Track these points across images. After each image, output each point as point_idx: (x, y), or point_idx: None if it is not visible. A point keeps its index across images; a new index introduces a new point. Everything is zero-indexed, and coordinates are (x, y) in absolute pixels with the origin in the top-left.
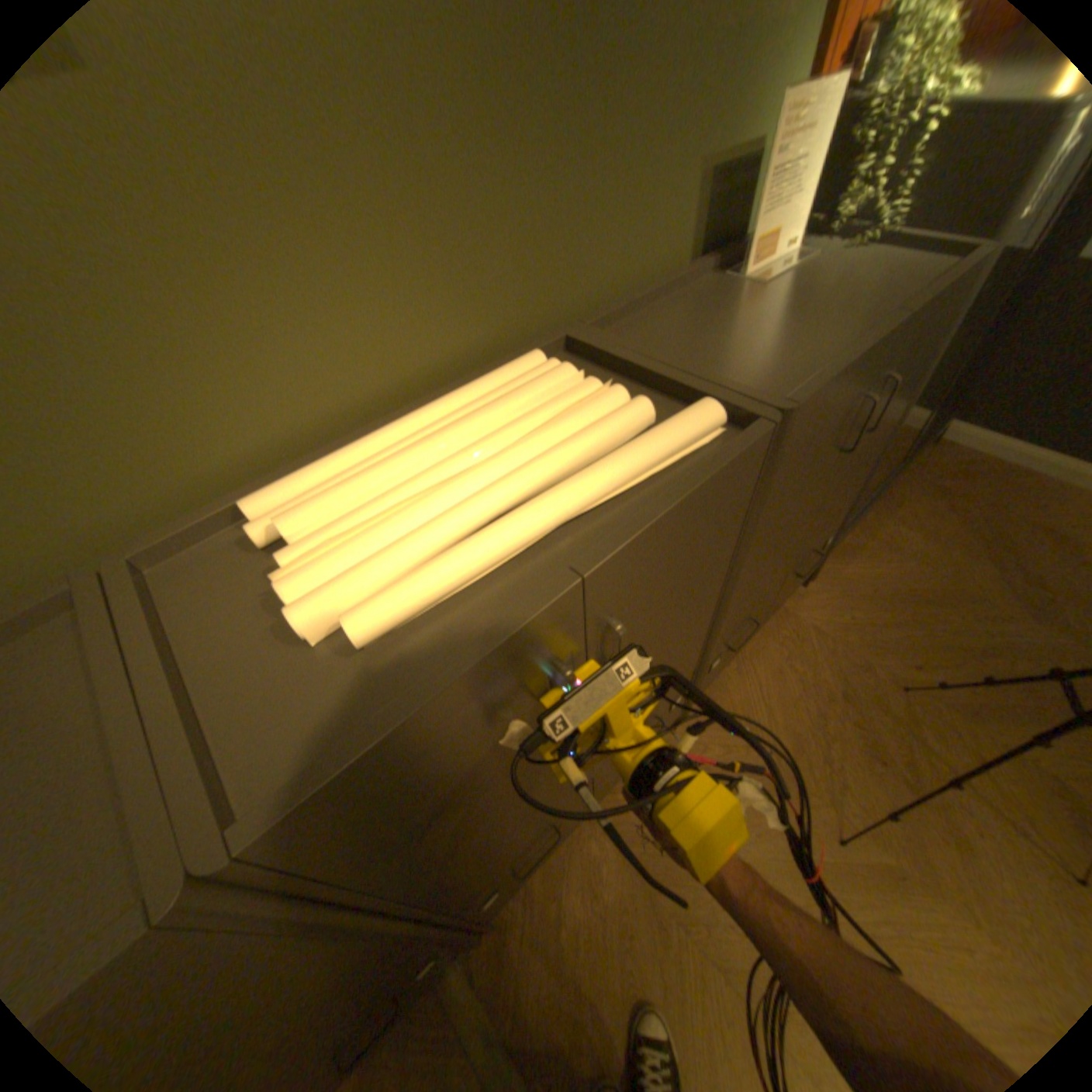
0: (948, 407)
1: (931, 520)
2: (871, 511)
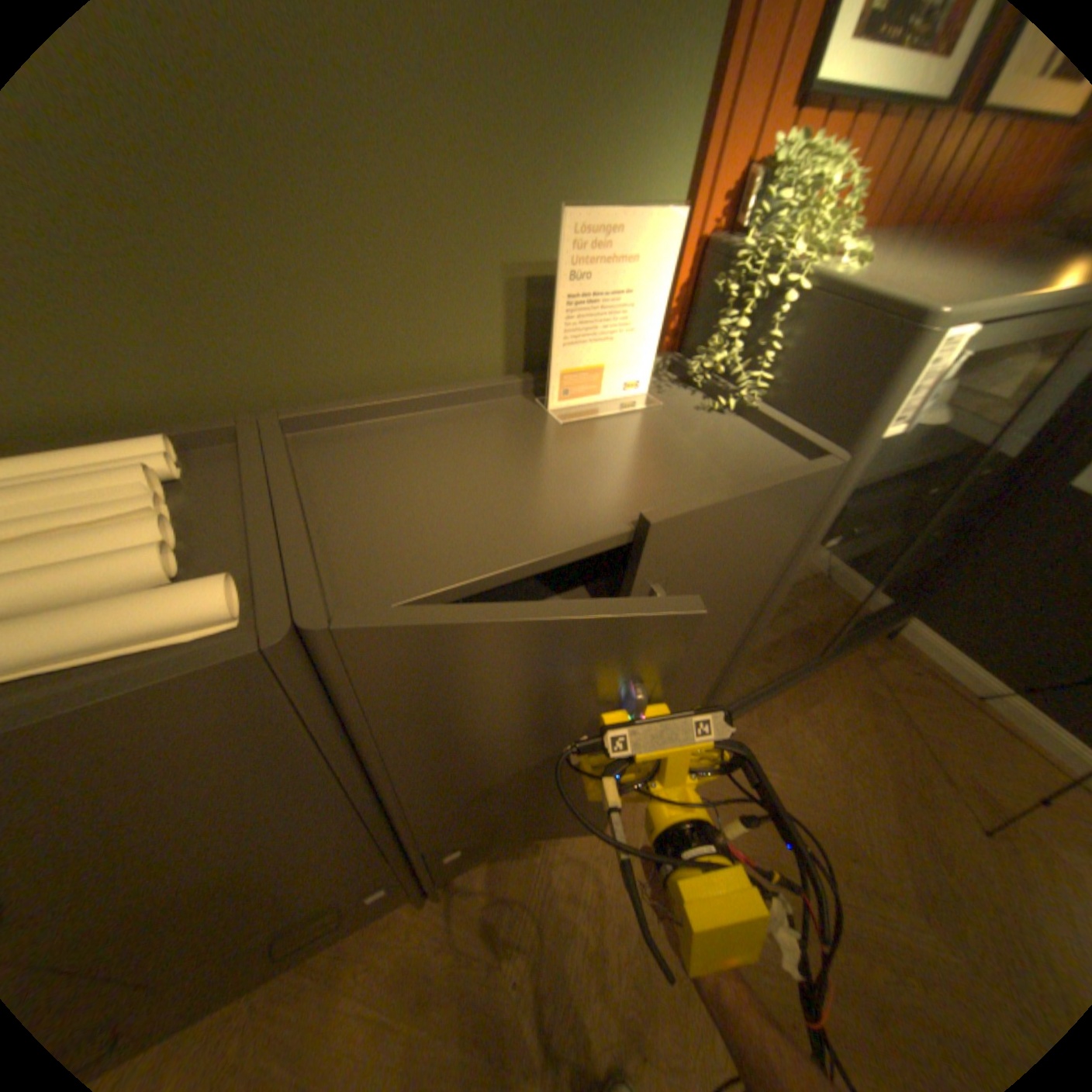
0: (908, 603)
1: (847, 733)
2: (764, 704)
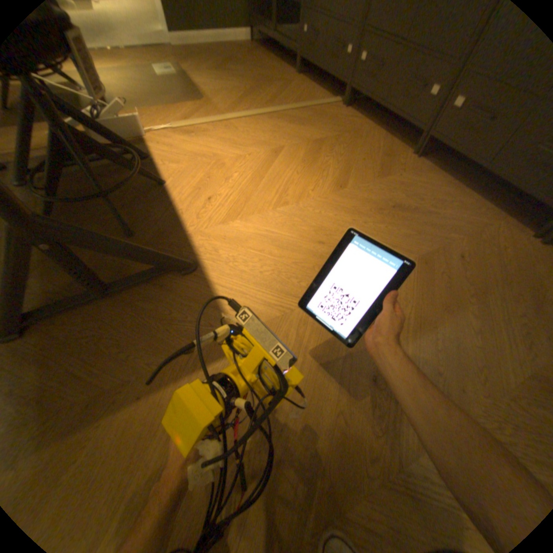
0: None
1: None
2: None
